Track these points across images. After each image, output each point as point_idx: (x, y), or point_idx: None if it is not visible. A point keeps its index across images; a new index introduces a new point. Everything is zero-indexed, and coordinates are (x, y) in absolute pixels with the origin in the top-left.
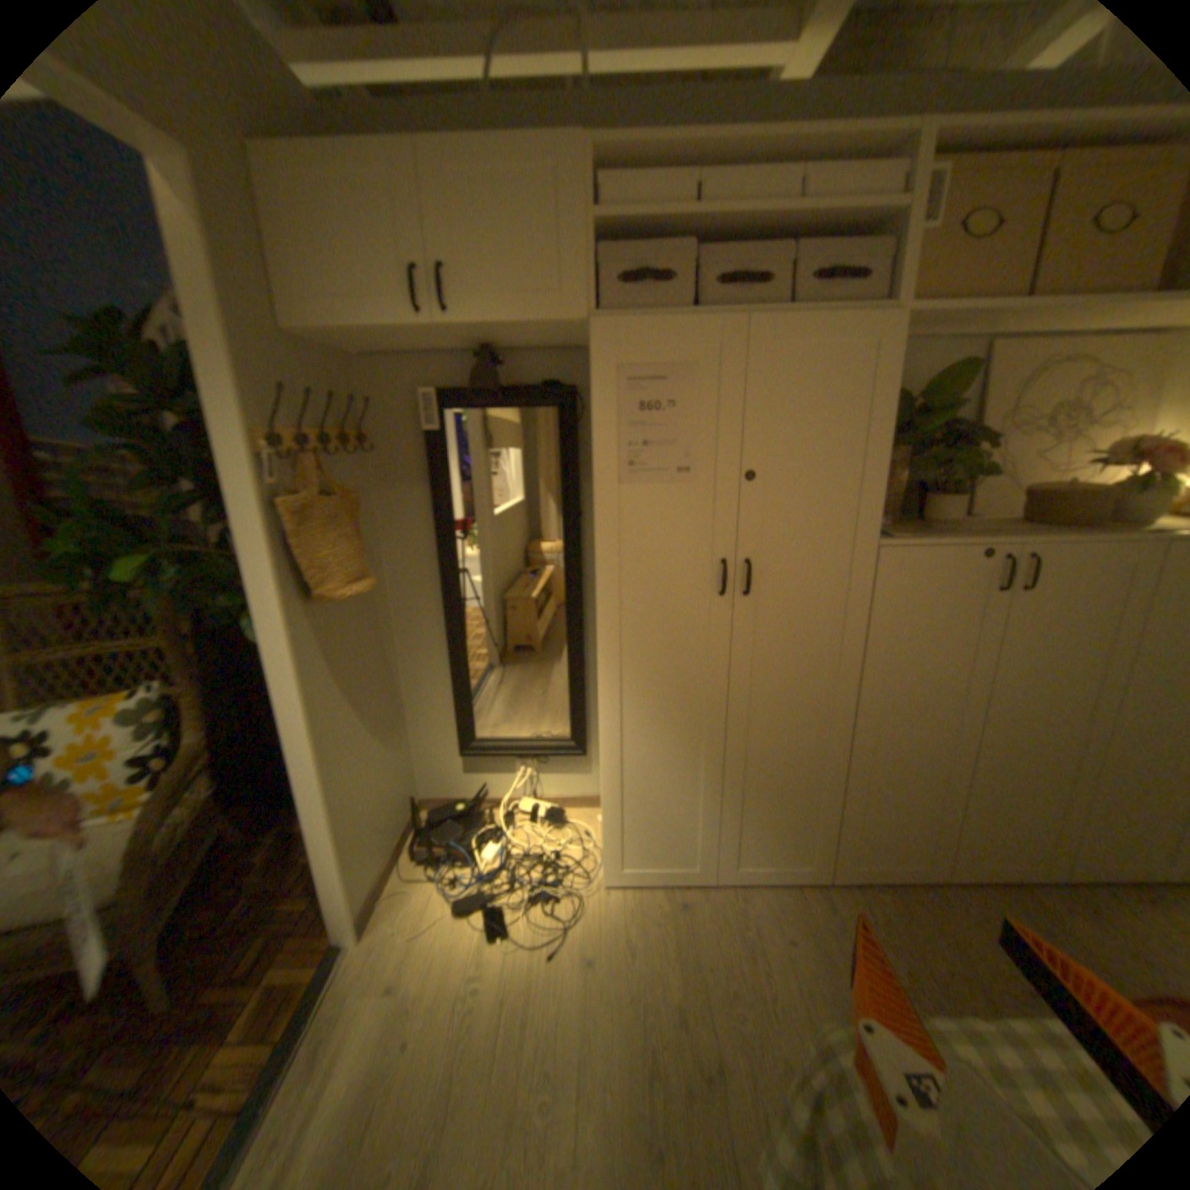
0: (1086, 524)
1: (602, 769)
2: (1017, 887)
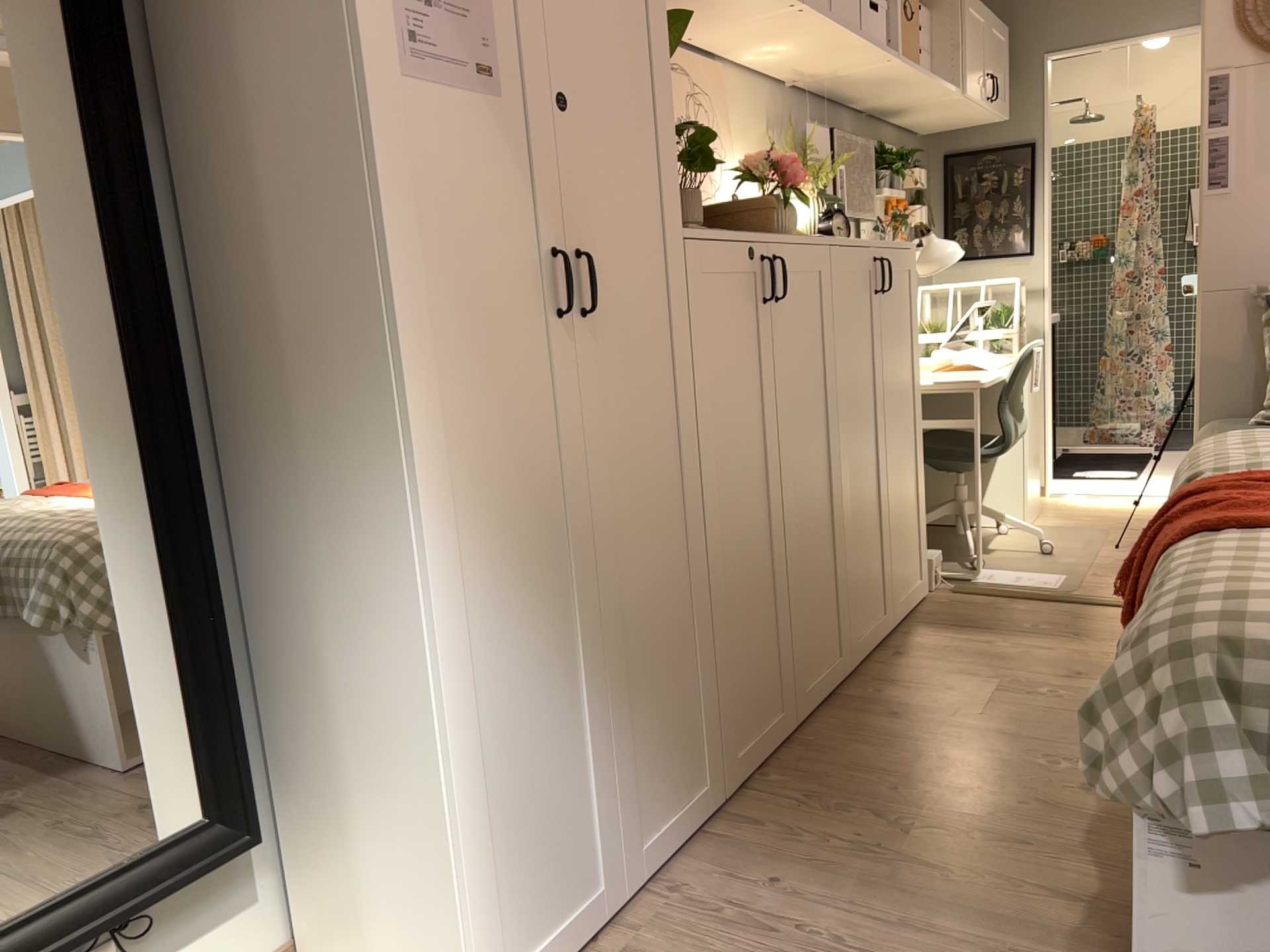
0: (766, 231)
1: (434, 748)
2: (825, 696)
